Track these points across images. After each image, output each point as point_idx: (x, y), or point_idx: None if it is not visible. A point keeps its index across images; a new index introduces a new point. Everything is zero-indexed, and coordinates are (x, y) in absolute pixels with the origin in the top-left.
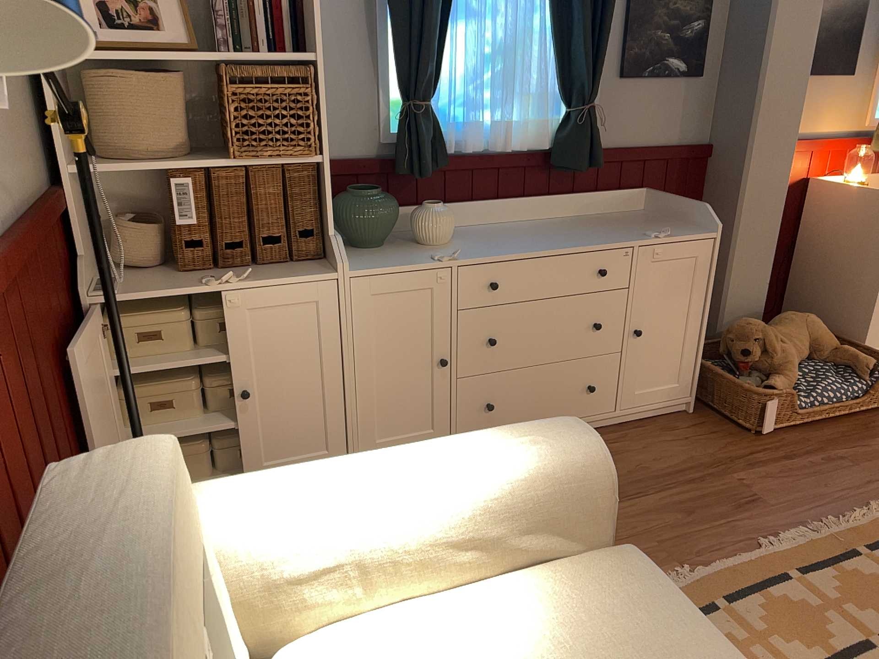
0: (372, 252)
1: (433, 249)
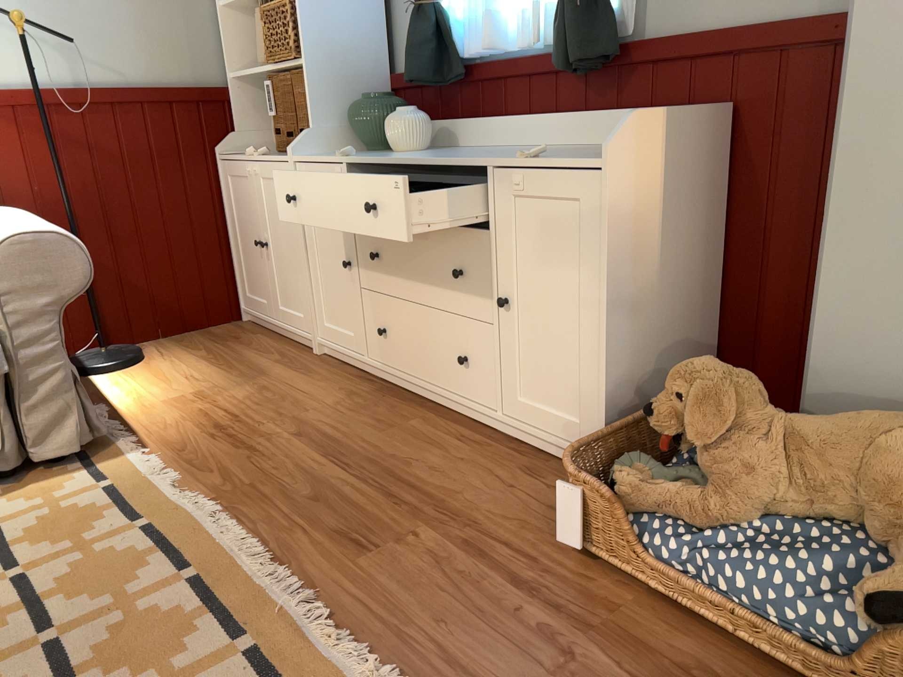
0: (358, 153)
1: (379, 154)
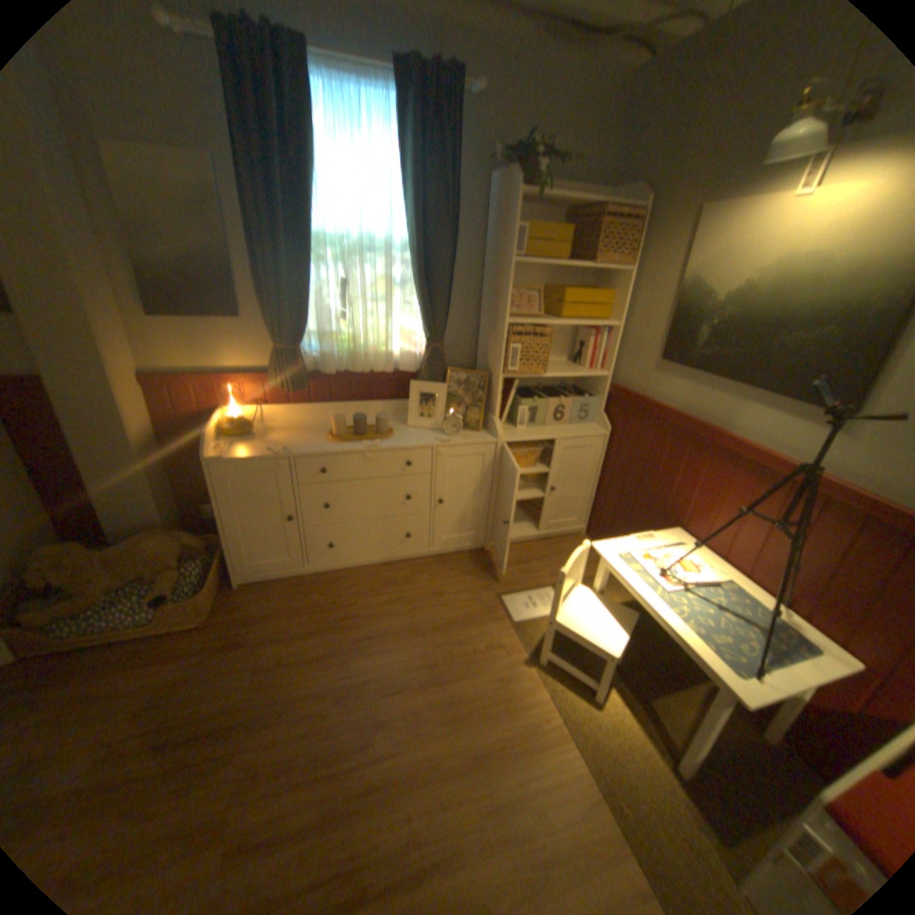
0: None
1: None
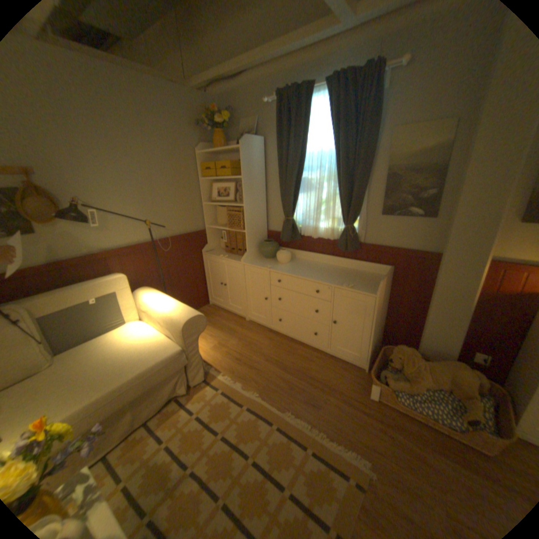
0: (263, 260)
1: (276, 264)
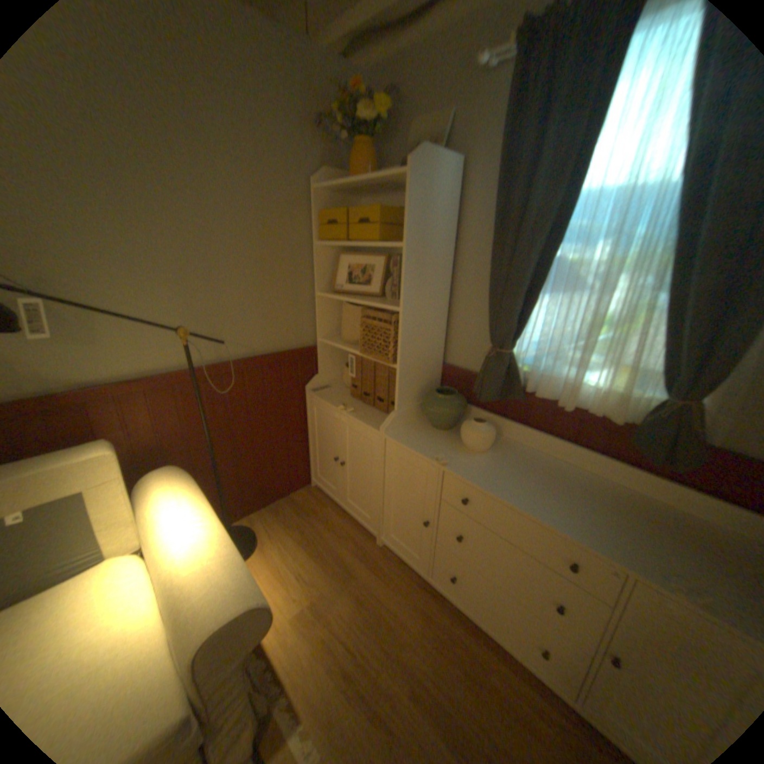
0: (430, 431)
1: (459, 451)
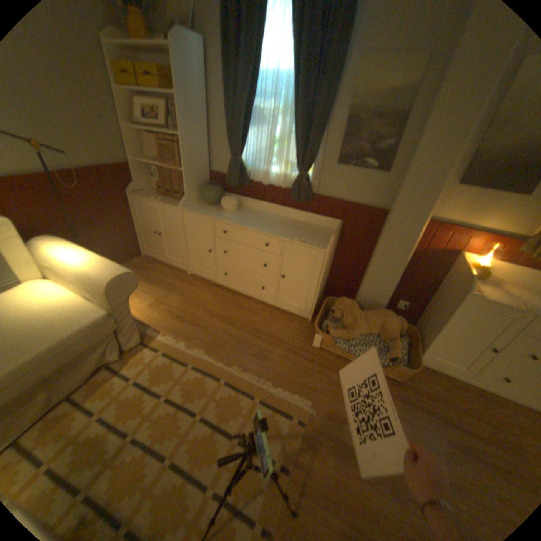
0: (205, 207)
1: (220, 213)
